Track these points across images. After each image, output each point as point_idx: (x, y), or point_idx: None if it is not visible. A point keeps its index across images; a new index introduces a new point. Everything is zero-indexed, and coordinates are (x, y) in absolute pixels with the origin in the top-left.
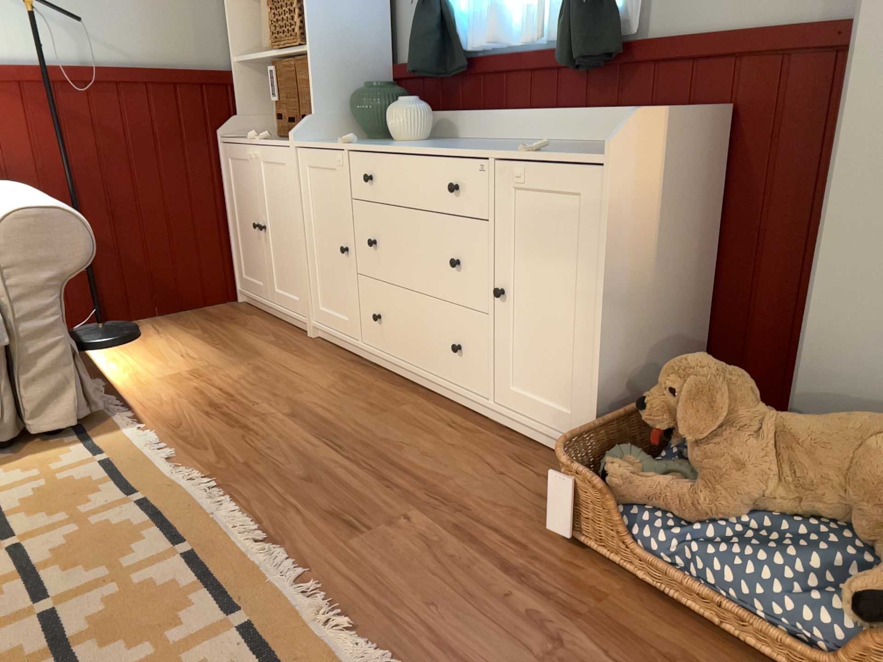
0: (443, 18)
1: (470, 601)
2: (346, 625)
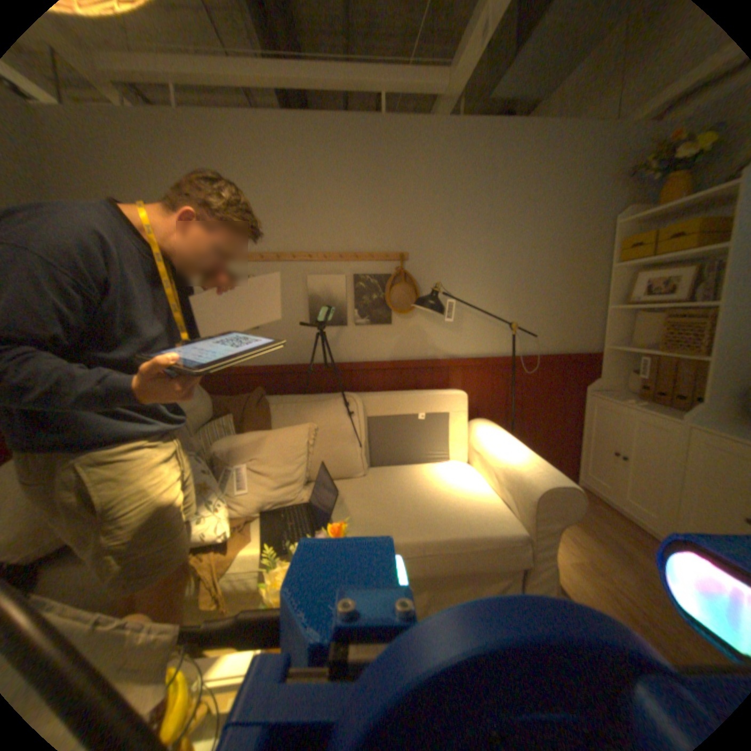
0: None
1: None
2: None
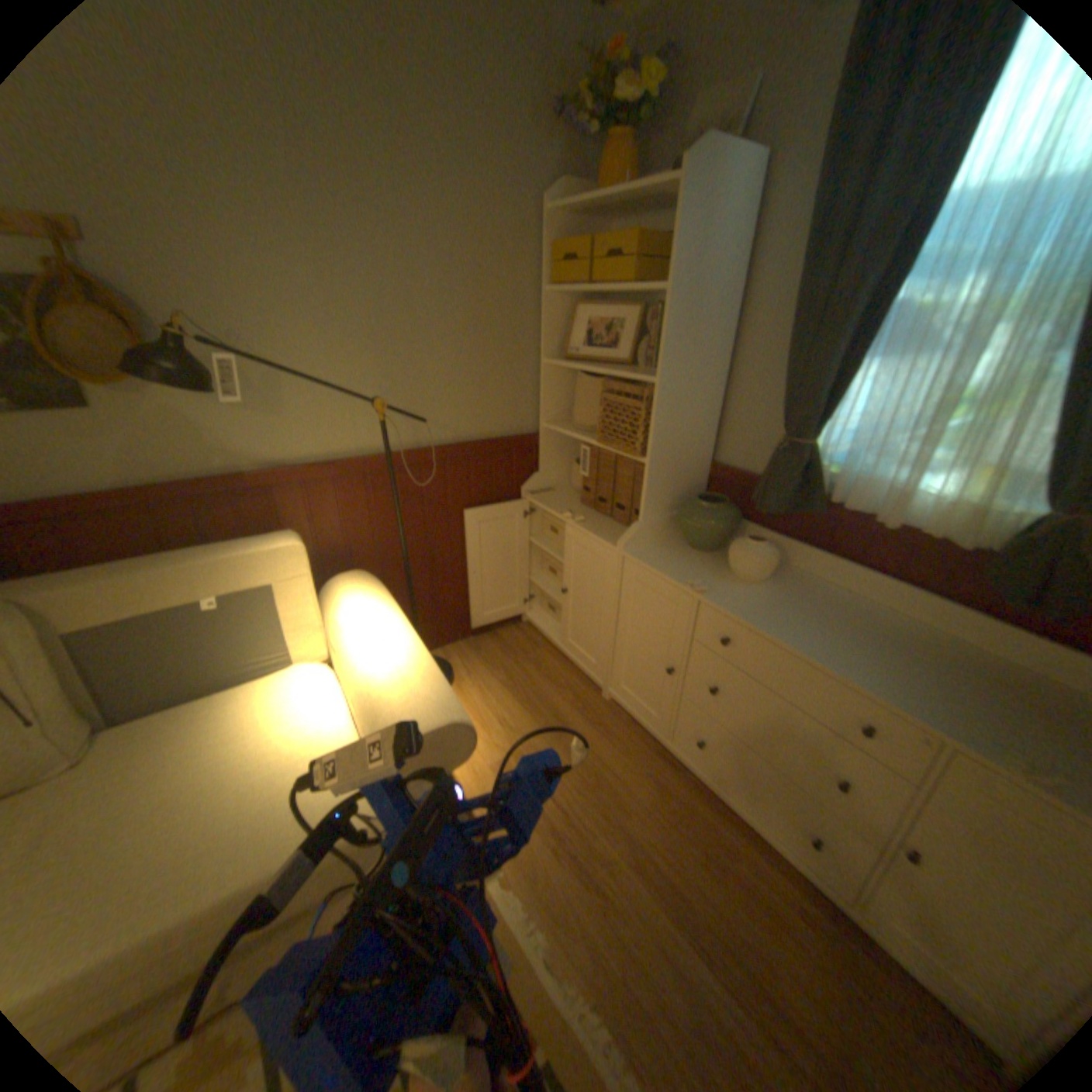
0: (815, 463)
1: None
2: None
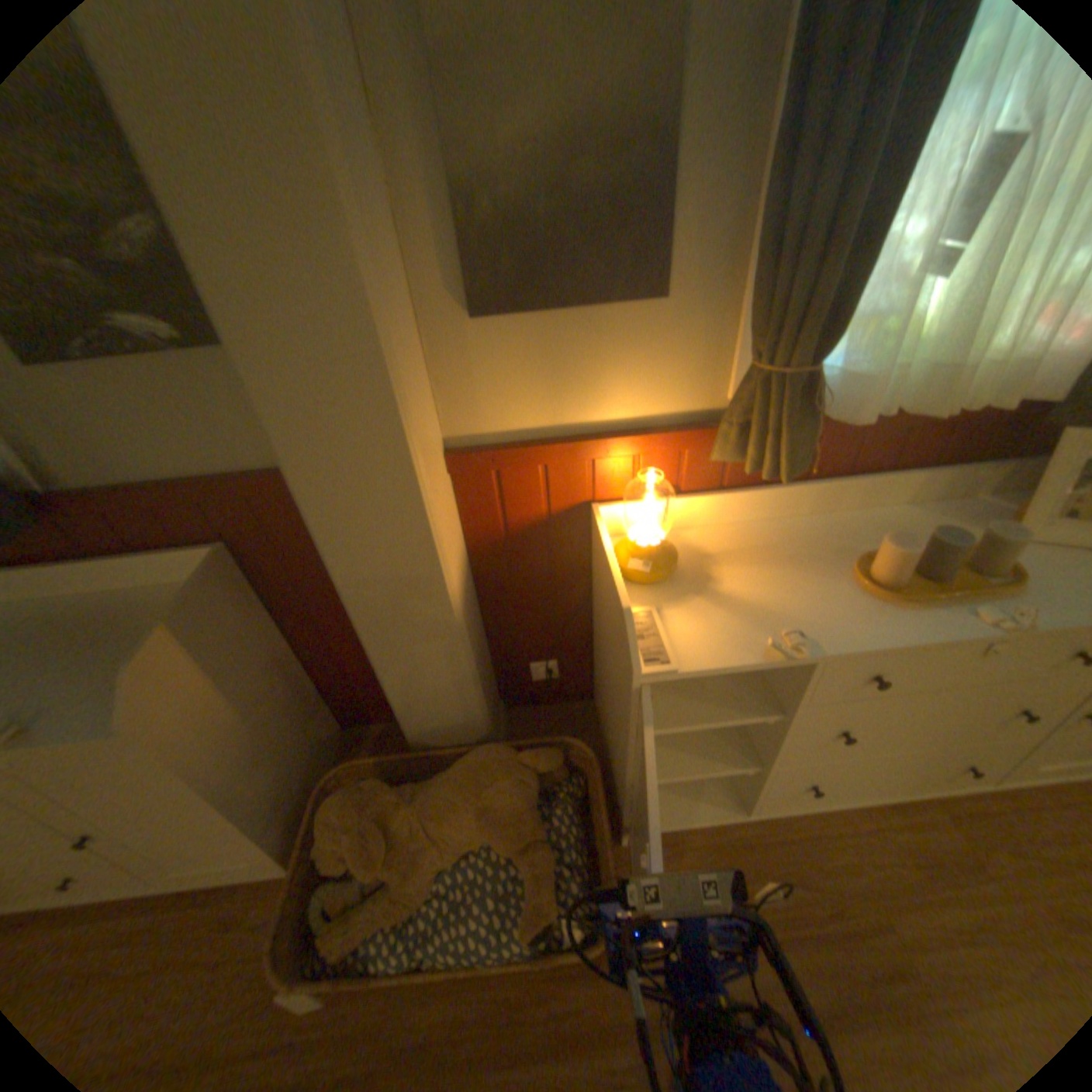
0: None
1: None
2: None
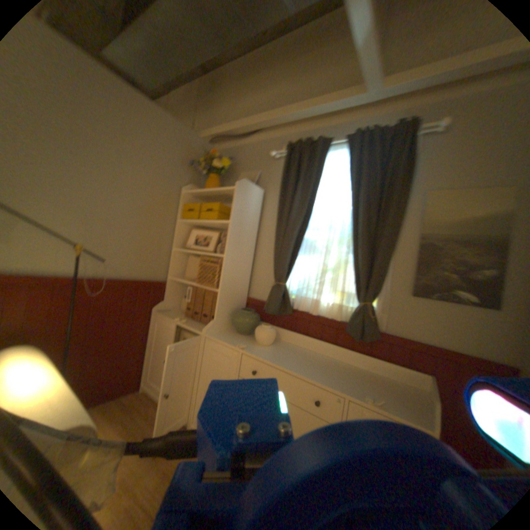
0: (286, 292)
1: None
2: None
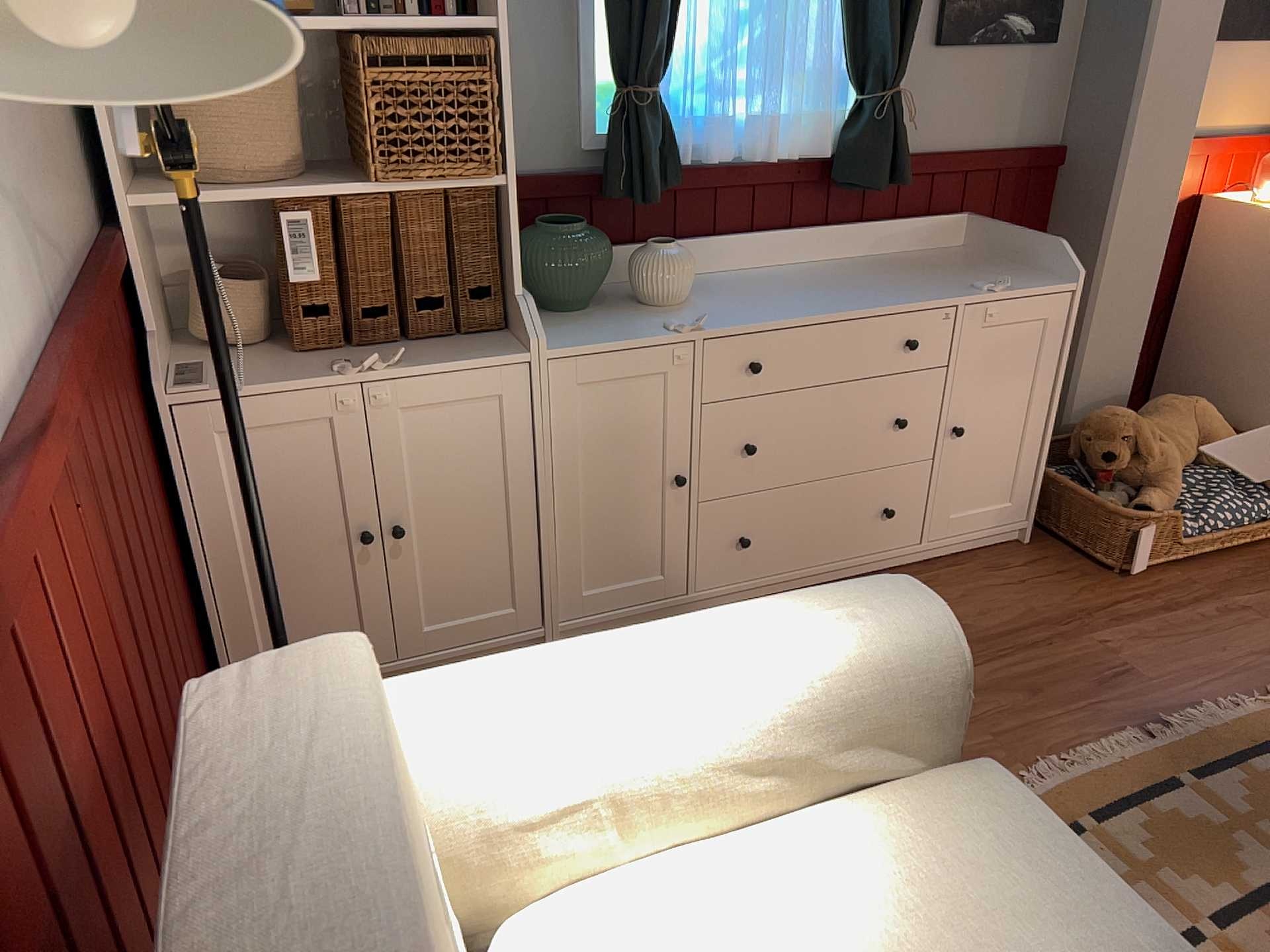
0: (665, 119)
1: (1213, 634)
2: (1264, 692)
